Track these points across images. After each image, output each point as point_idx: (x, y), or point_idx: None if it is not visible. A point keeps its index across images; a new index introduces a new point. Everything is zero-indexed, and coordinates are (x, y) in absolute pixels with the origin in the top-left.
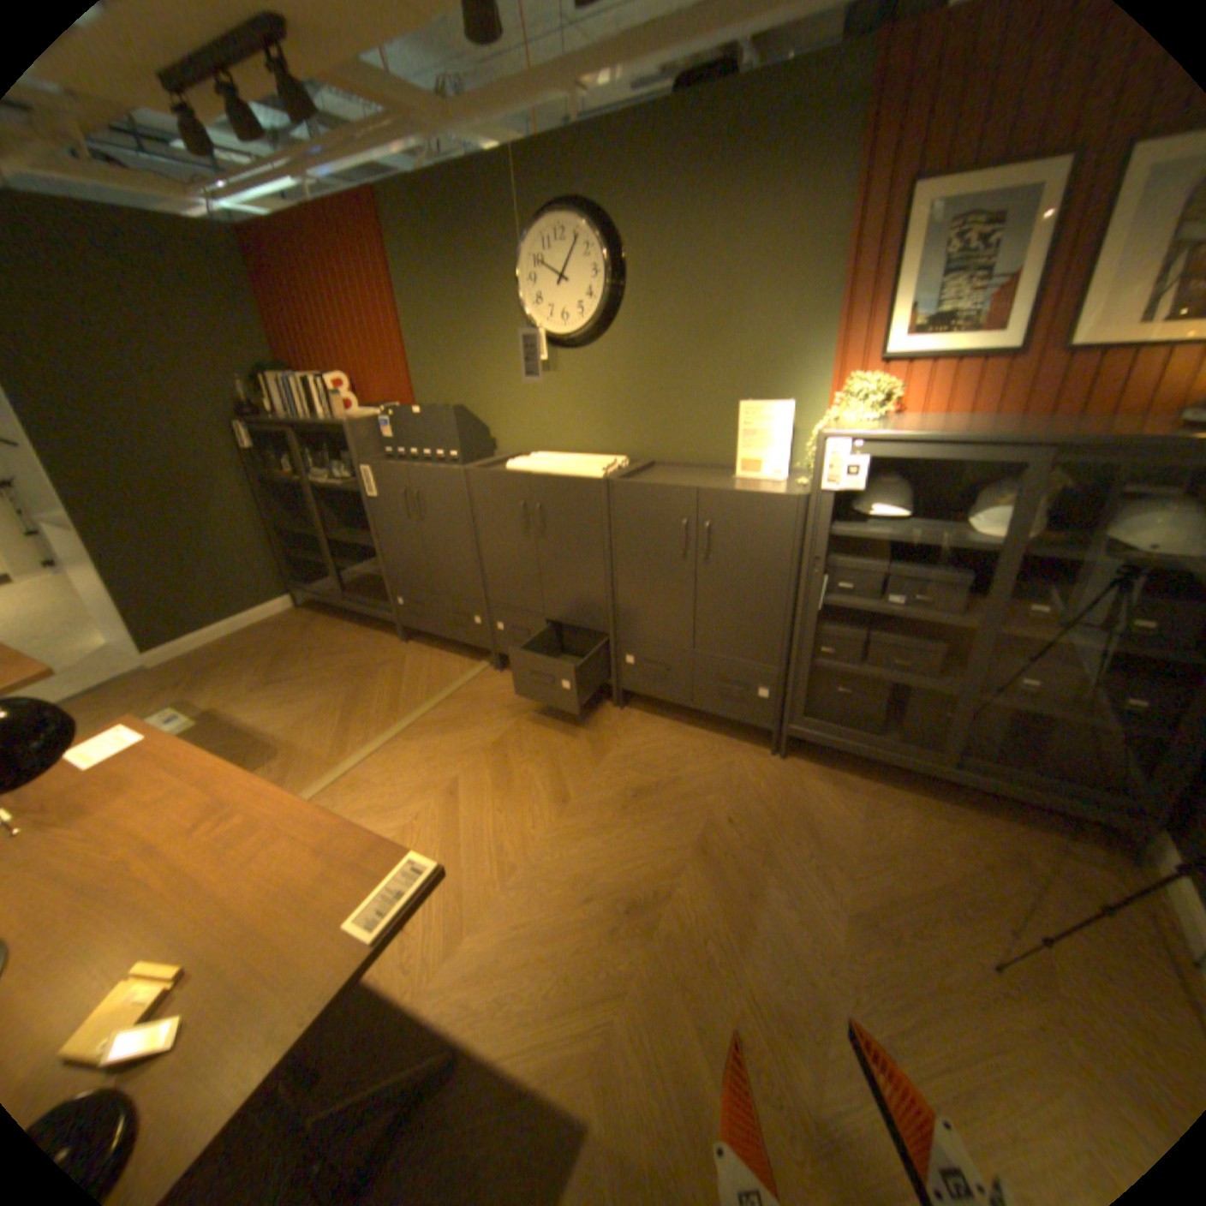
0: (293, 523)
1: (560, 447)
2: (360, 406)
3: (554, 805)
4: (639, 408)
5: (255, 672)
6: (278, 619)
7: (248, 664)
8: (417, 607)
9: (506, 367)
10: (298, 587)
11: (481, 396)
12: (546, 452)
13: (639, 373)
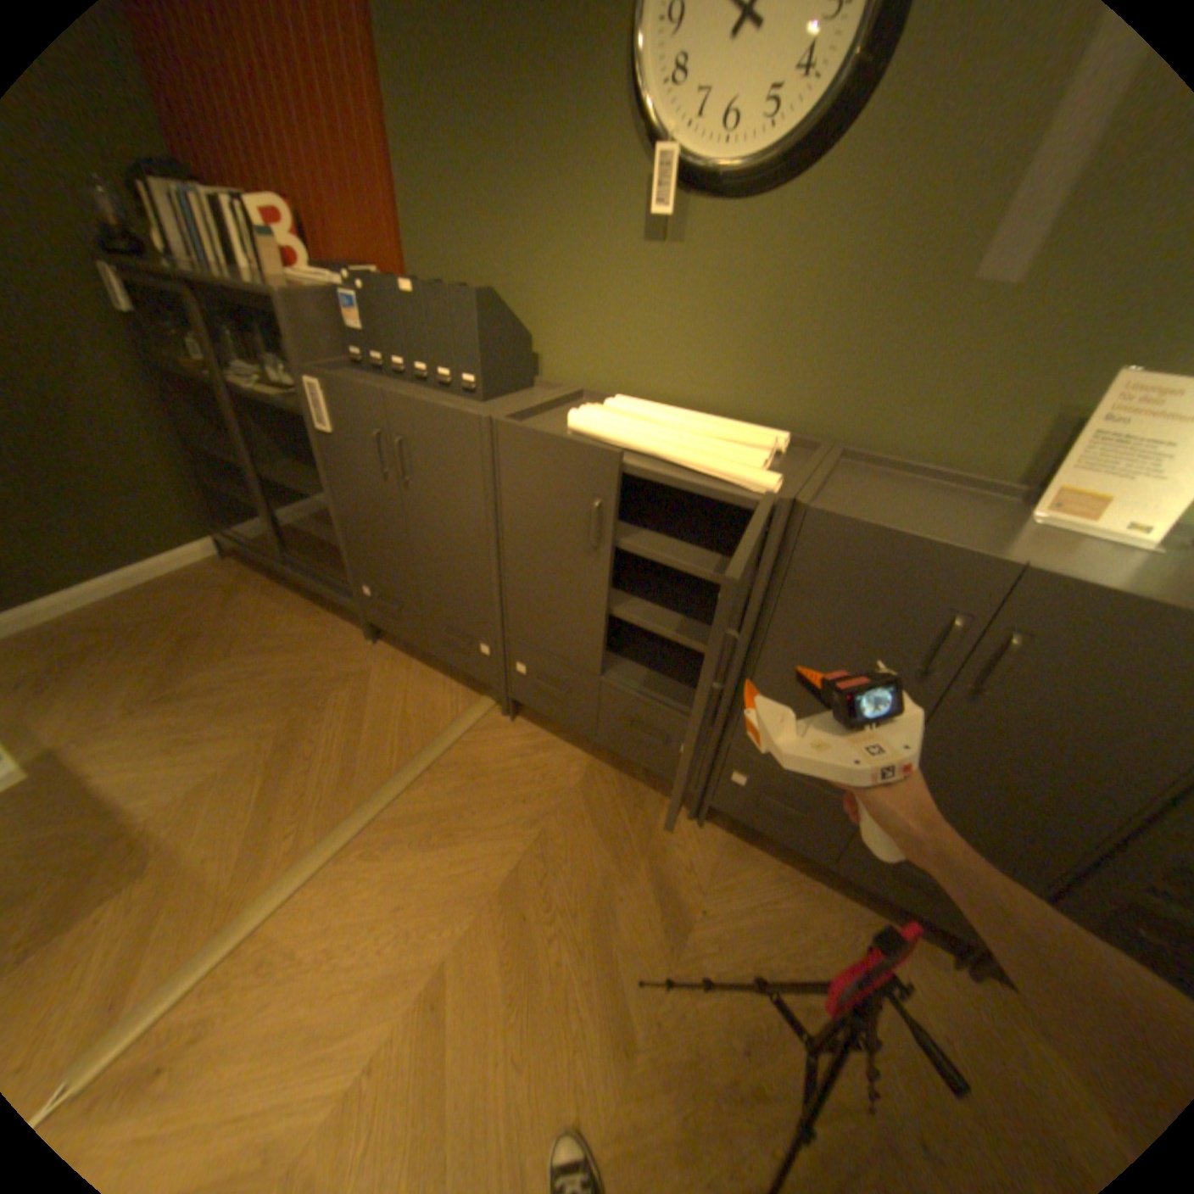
0: (213, 438)
1: (656, 389)
2: (310, 263)
3: (612, 1060)
4: (839, 340)
5: (143, 673)
6: (194, 572)
7: (135, 655)
8: (392, 605)
9: (579, 221)
10: (222, 532)
11: (523, 274)
12: (628, 393)
13: (861, 268)
